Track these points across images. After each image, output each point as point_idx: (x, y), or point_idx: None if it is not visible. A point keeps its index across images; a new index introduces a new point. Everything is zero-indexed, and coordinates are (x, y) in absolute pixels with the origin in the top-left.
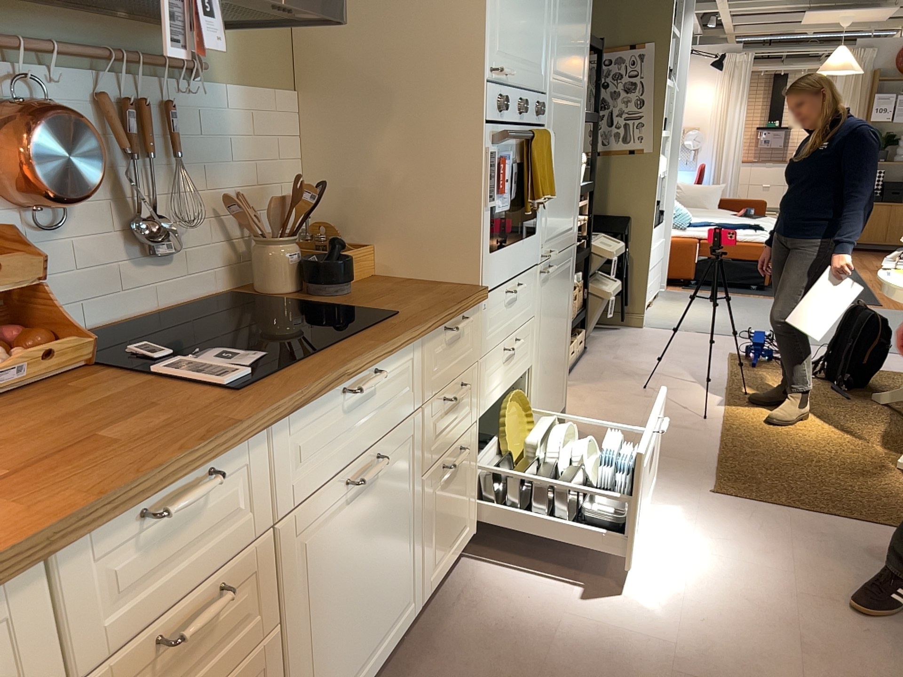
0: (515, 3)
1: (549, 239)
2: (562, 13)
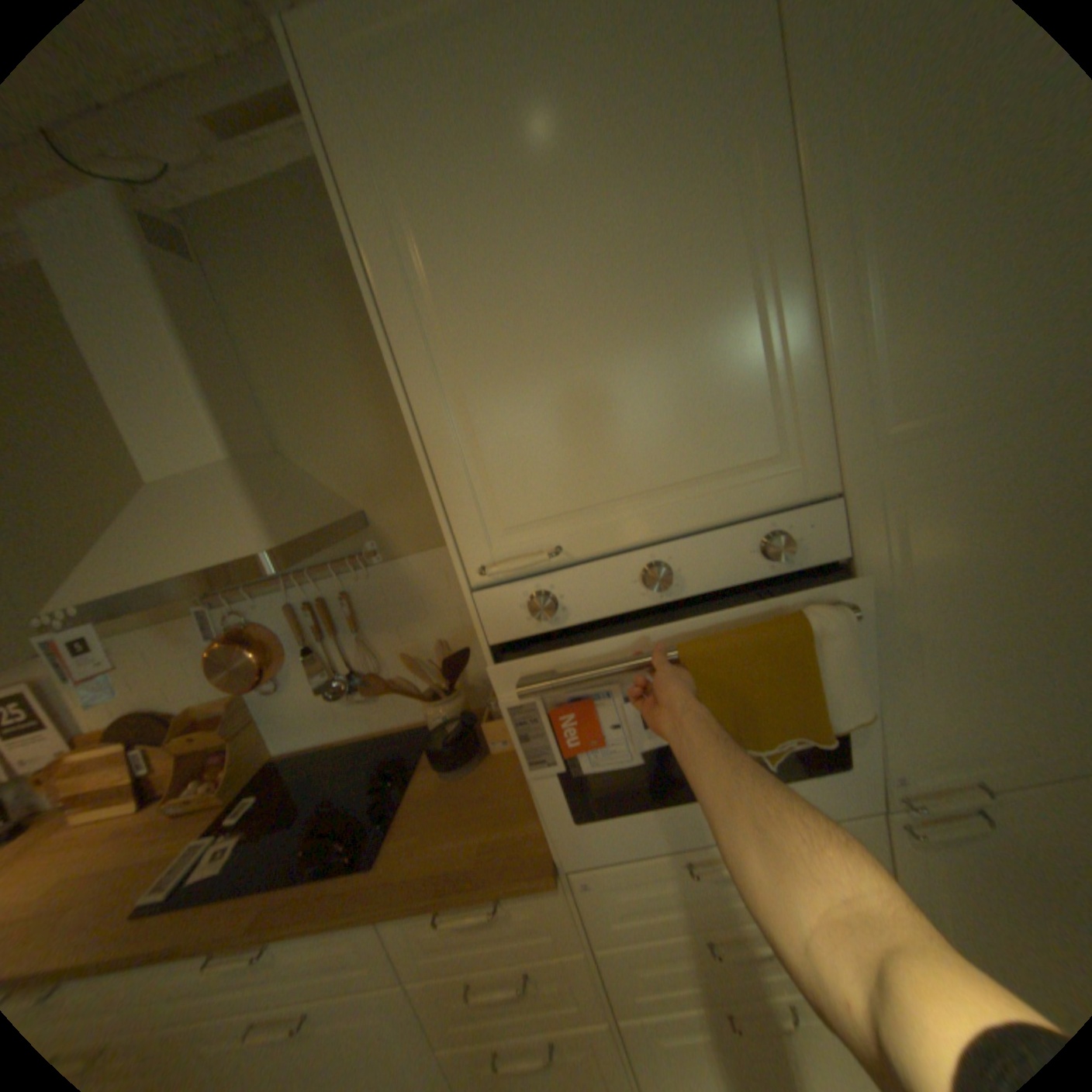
0: (556, 413)
1: (958, 764)
2: (911, 267)
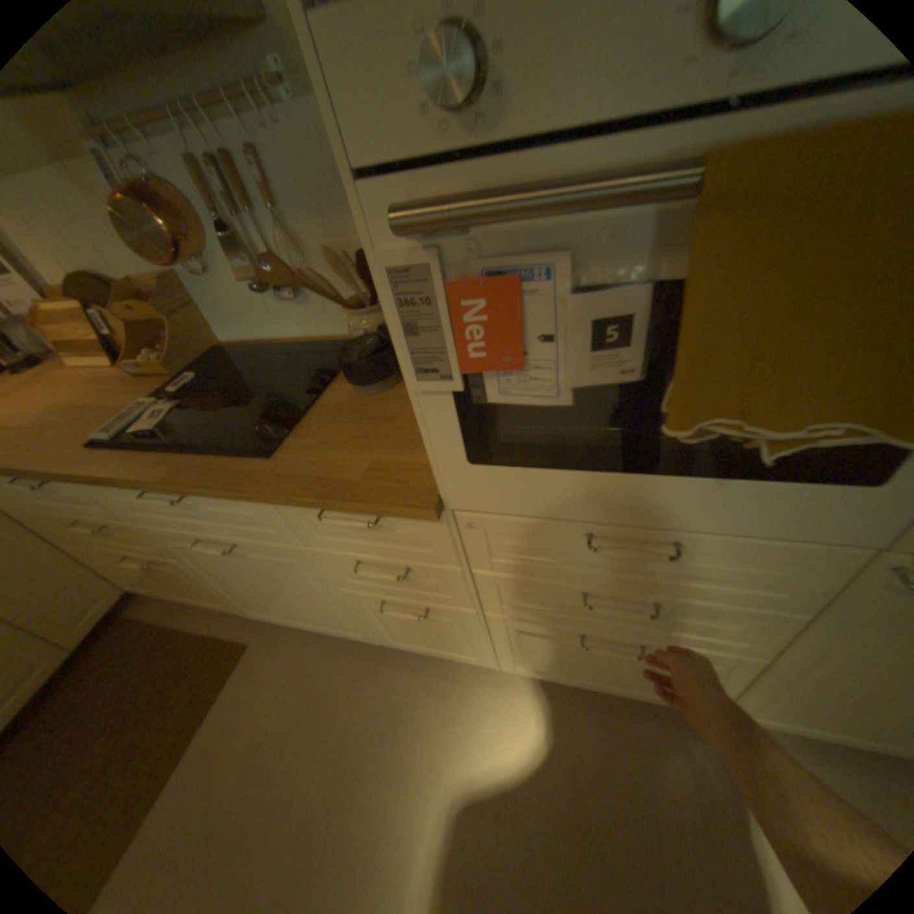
0: None
1: None
2: None
